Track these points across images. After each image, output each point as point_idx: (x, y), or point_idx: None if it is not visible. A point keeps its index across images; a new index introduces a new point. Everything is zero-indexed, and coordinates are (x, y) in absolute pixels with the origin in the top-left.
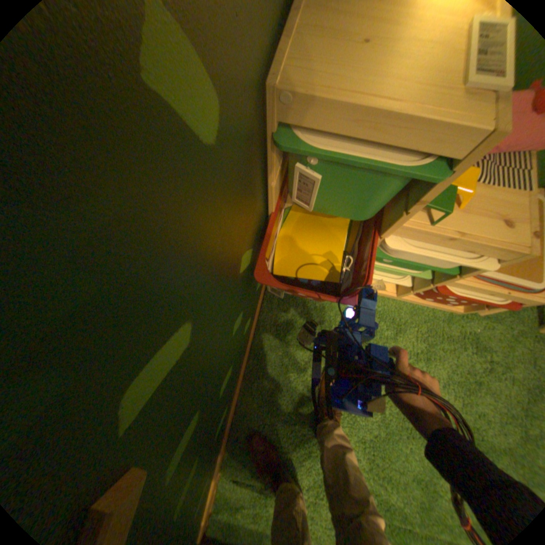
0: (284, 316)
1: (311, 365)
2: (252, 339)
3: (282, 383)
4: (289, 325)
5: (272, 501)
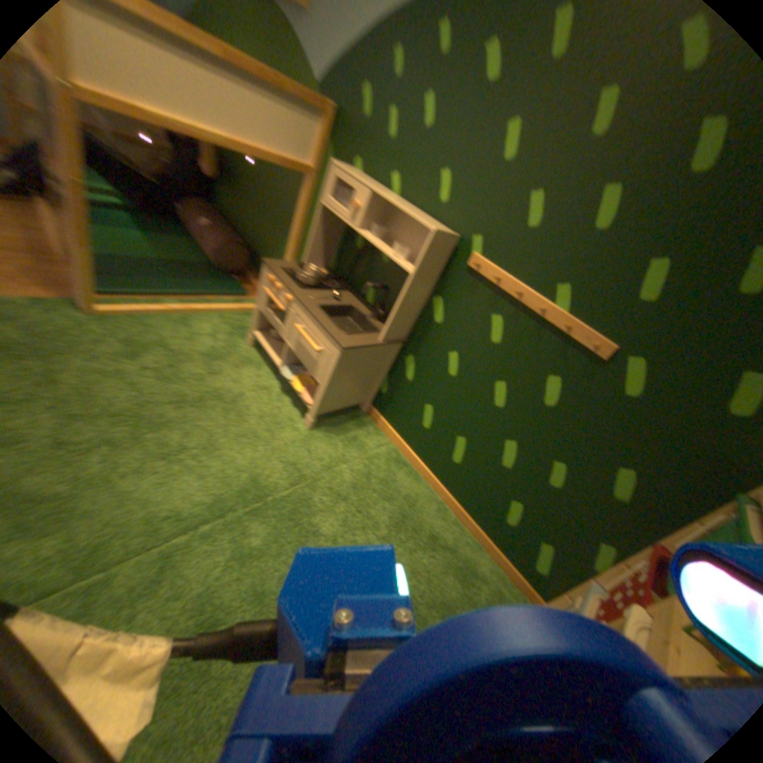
0: (482, 577)
1: (425, 558)
2: (473, 531)
3: (424, 522)
4: (471, 573)
5: (355, 451)
